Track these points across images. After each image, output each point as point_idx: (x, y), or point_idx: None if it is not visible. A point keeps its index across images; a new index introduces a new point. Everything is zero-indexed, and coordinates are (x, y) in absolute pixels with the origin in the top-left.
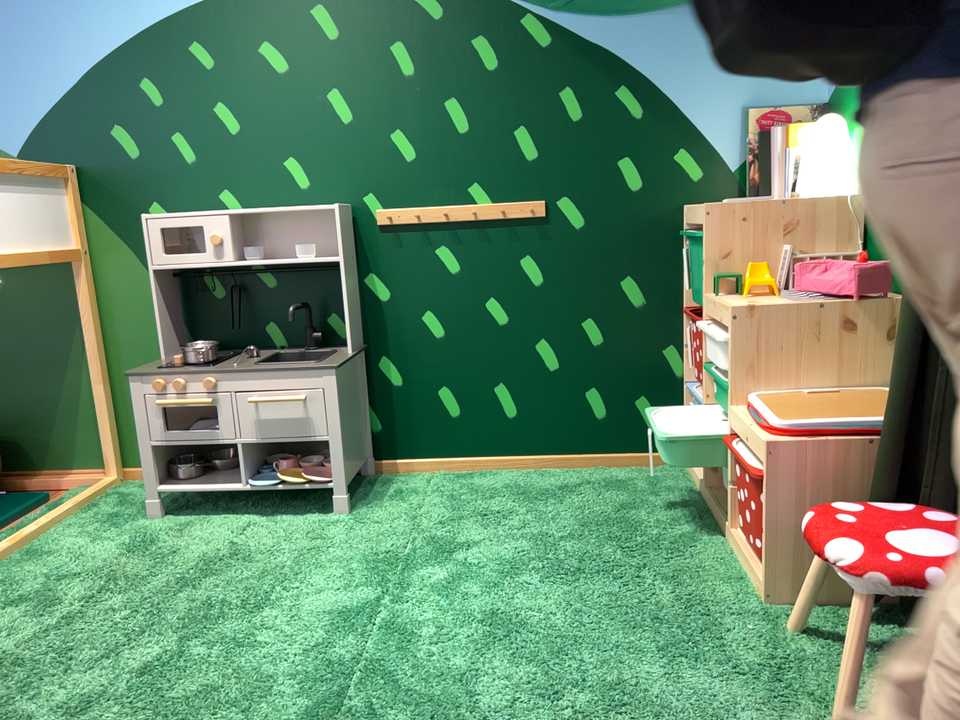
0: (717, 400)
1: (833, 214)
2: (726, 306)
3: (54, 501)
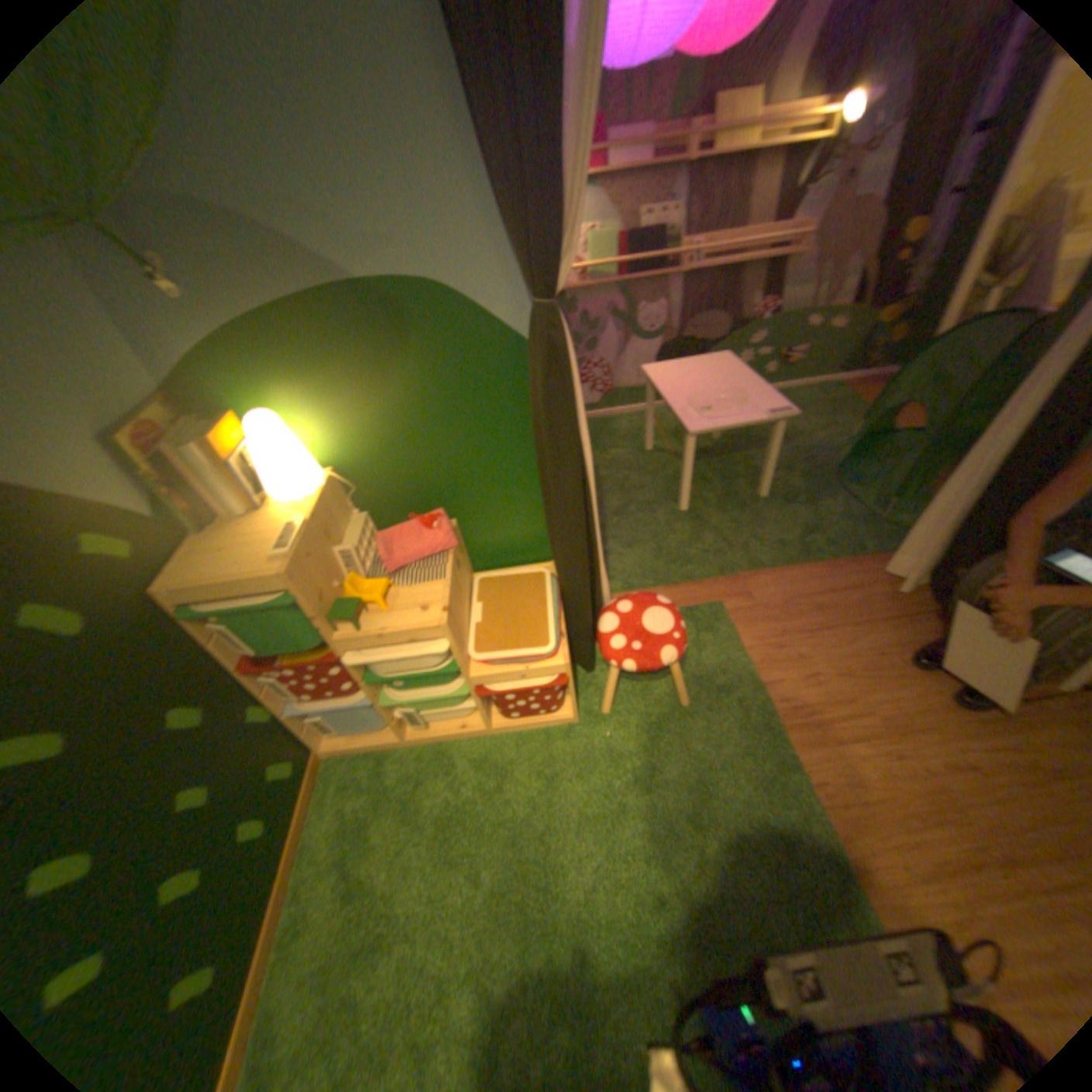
0: (412, 687)
1: (333, 497)
2: (419, 627)
3: None
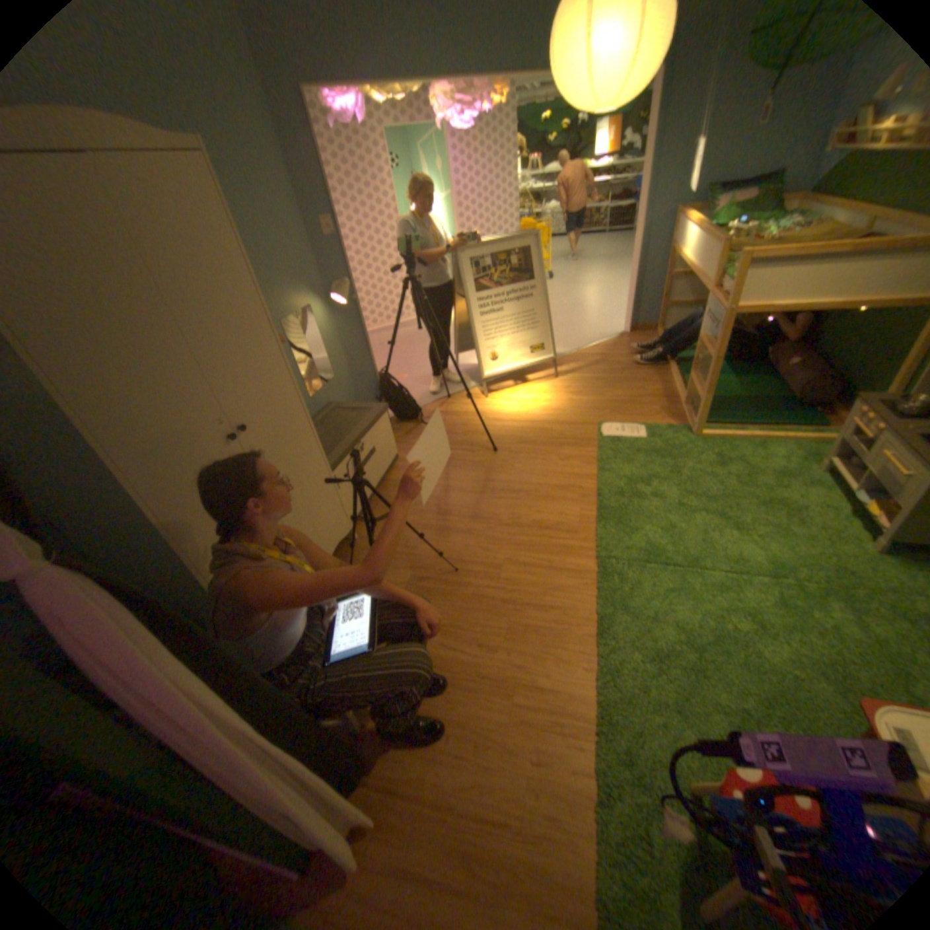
0: None
1: None
2: None
3: (828, 431)
